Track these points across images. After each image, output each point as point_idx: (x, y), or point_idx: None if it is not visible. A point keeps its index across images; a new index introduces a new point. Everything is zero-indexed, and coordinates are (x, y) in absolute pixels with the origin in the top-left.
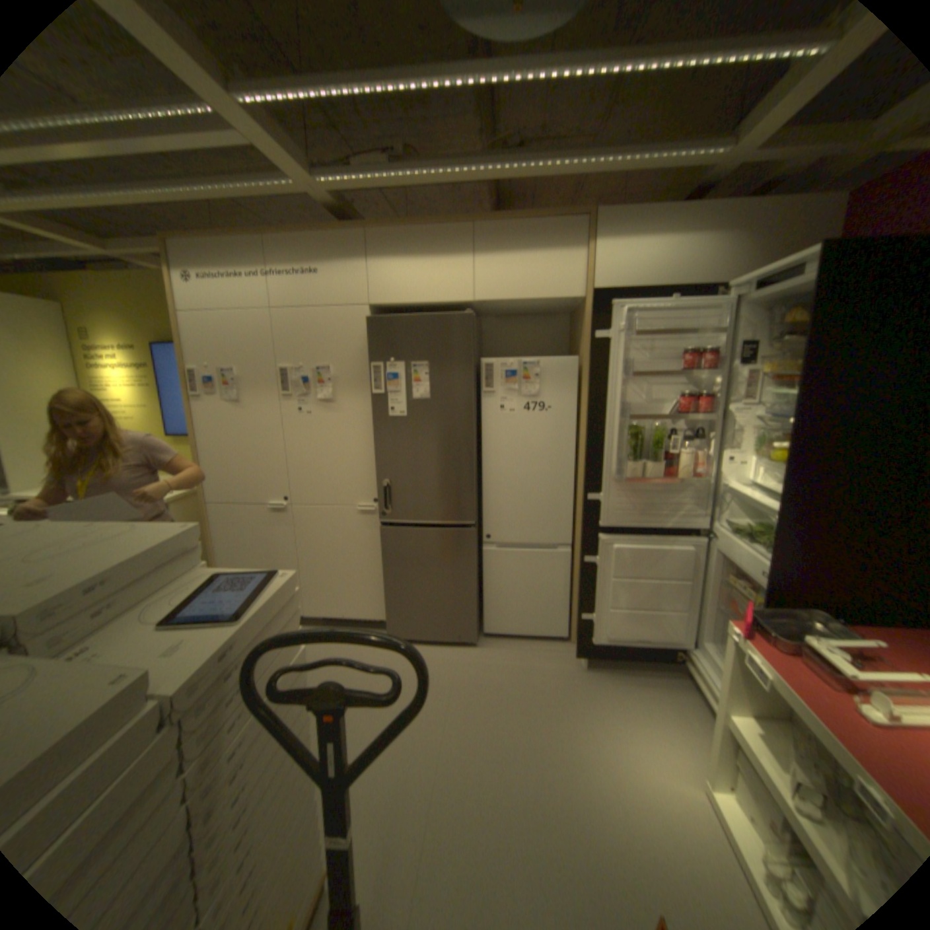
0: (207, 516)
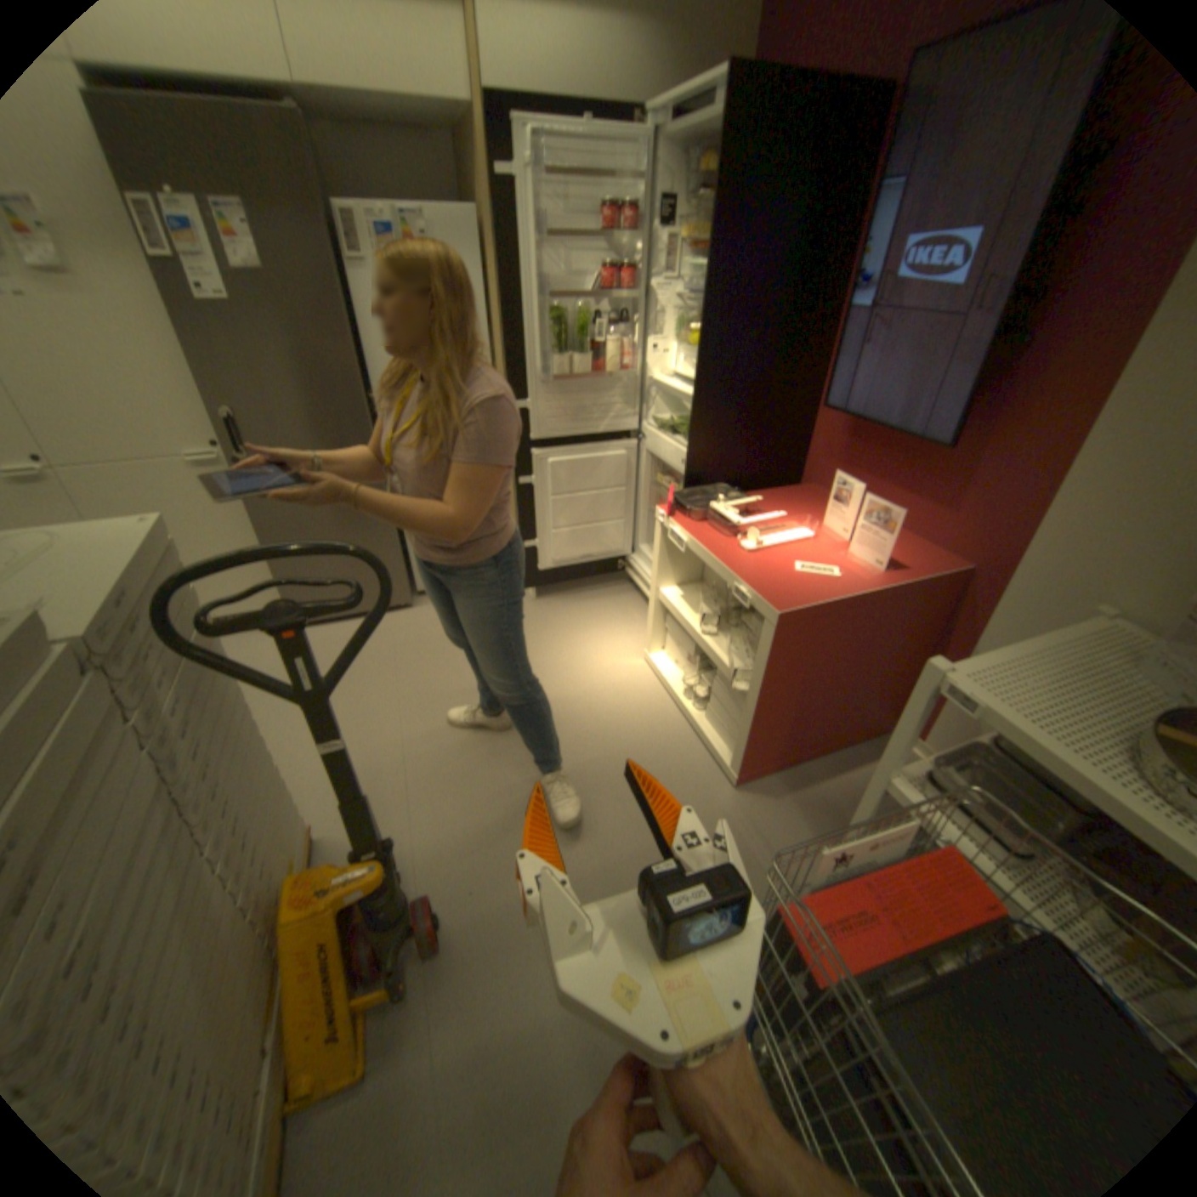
0: None
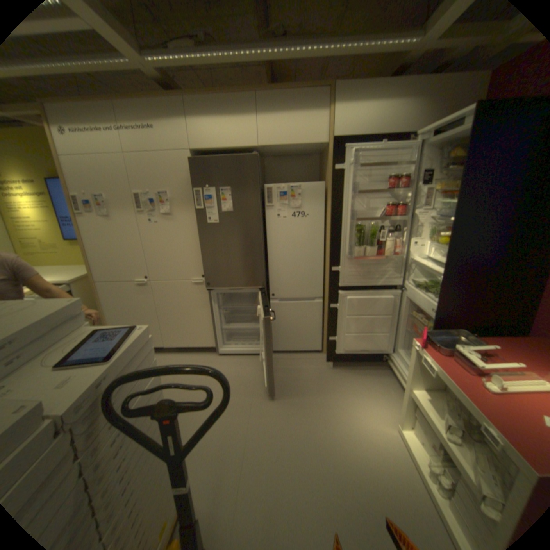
0: (96, 290)
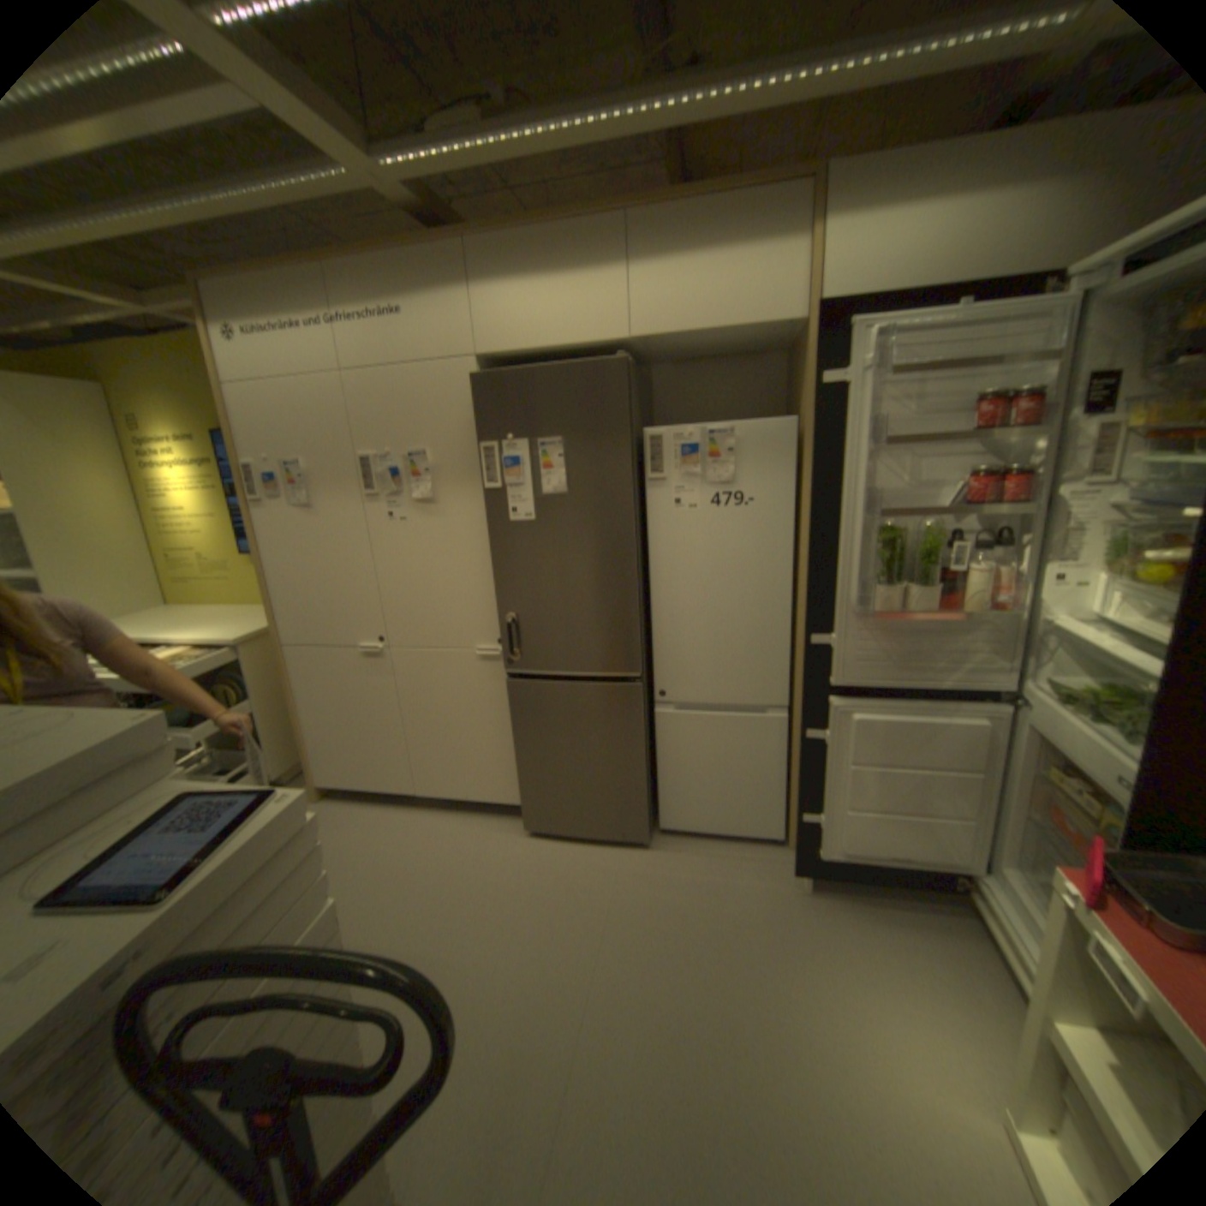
0: (284, 662)
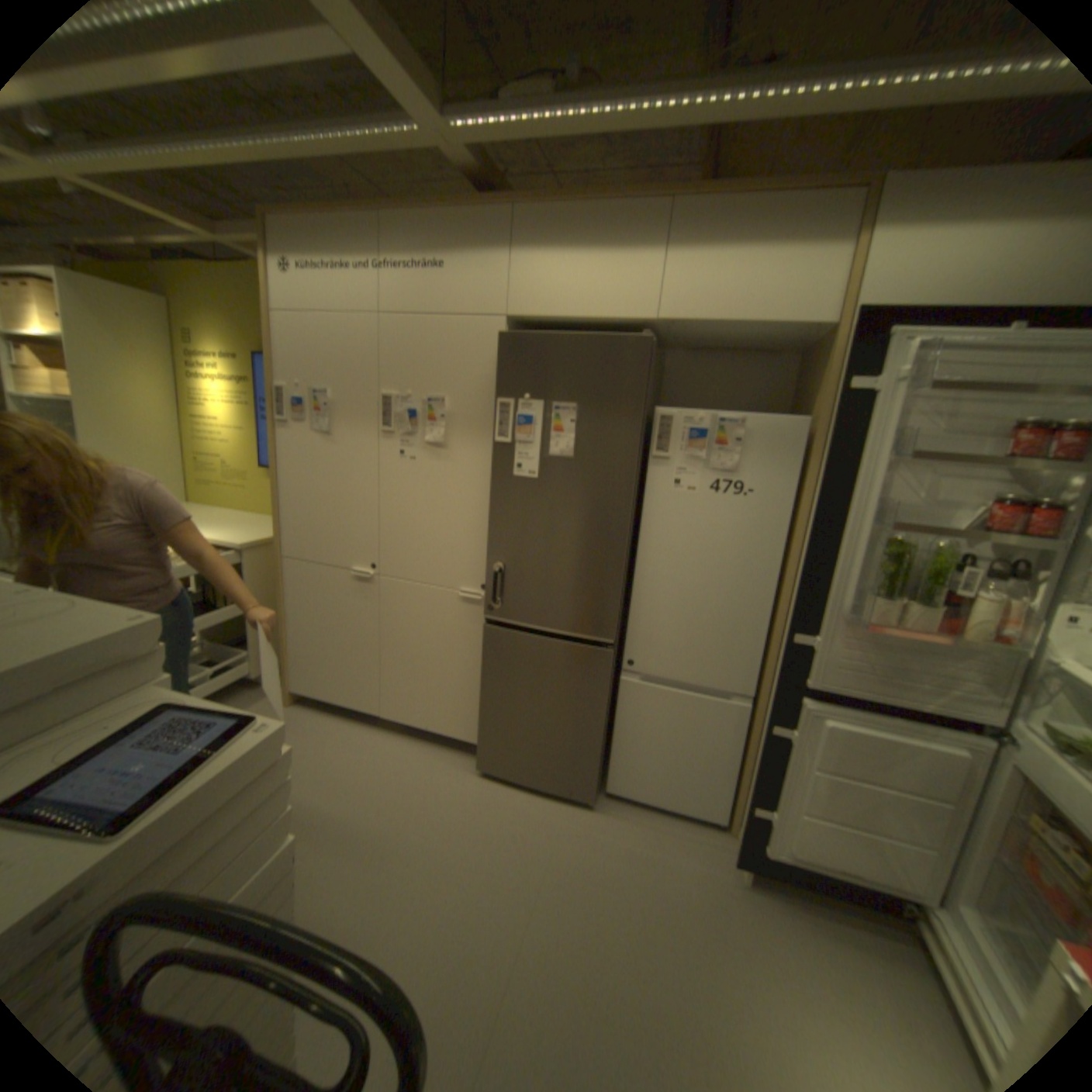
0: (282, 573)
